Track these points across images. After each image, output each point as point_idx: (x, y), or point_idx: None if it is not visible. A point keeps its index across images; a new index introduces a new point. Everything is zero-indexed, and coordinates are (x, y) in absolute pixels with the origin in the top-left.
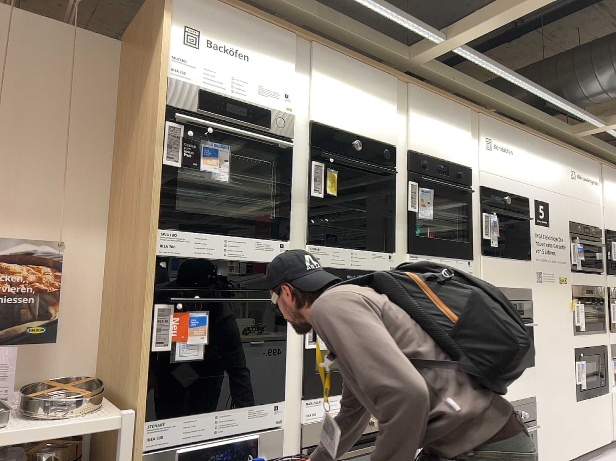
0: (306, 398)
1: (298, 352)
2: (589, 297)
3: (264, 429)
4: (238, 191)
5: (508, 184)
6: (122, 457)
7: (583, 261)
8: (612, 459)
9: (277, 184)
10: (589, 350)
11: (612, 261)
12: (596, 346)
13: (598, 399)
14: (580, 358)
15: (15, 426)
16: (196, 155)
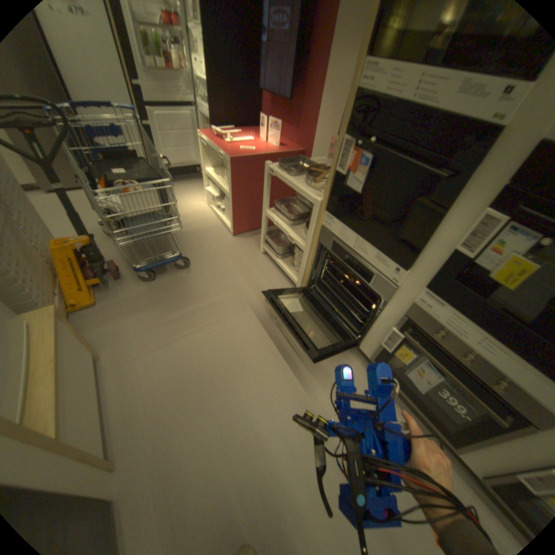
0: (431, 290)
1: (450, 247)
2: None
3: (383, 276)
4: None
5: None
6: (311, 222)
7: None
8: None
9: None
10: None
11: None
12: None
13: None
14: None
15: (292, 180)
16: None
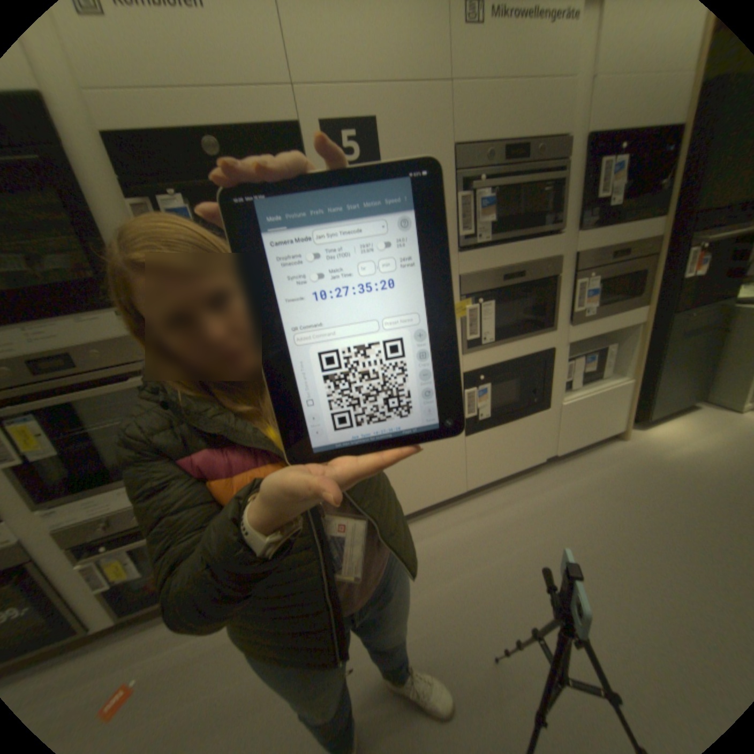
0: None
1: None
2: (521, 282)
3: None
4: None
5: (209, 101)
6: None
7: (503, 221)
8: (533, 485)
9: None
10: (505, 367)
11: (606, 198)
12: (525, 357)
13: (521, 424)
14: (479, 383)
15: None
16: None
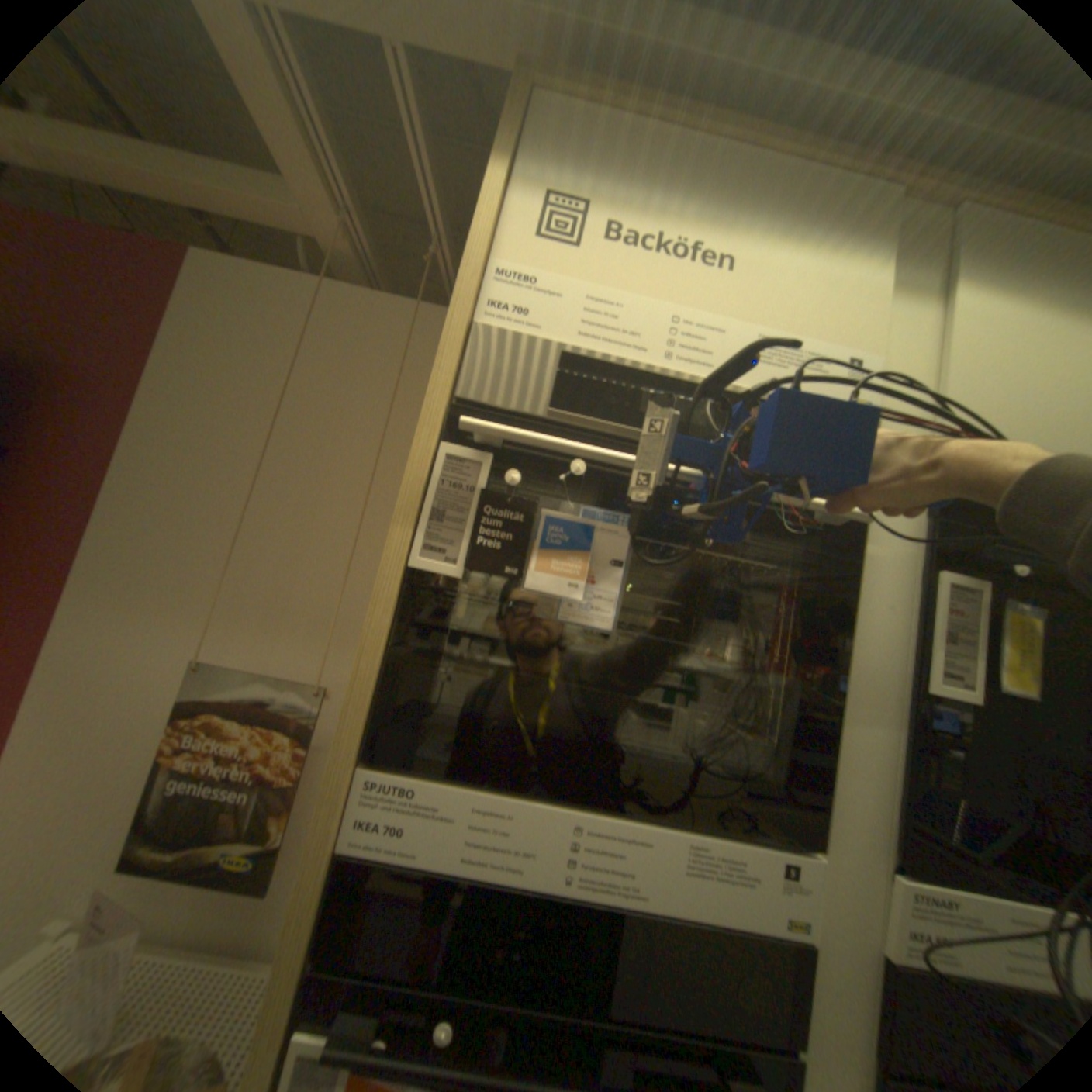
0: None
1: None
2: None
3: None
4: (661, 646)
5: None
6: None
7: None
8: None
9: (797, 644)
10: None
11: None
12: None
13: None
14: None
15: None
16: (518, 542)
